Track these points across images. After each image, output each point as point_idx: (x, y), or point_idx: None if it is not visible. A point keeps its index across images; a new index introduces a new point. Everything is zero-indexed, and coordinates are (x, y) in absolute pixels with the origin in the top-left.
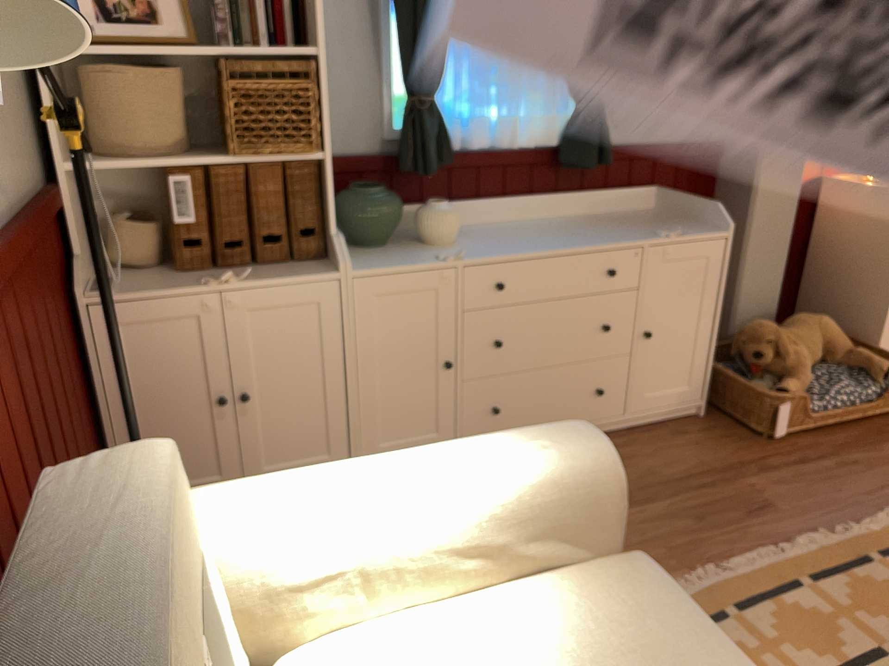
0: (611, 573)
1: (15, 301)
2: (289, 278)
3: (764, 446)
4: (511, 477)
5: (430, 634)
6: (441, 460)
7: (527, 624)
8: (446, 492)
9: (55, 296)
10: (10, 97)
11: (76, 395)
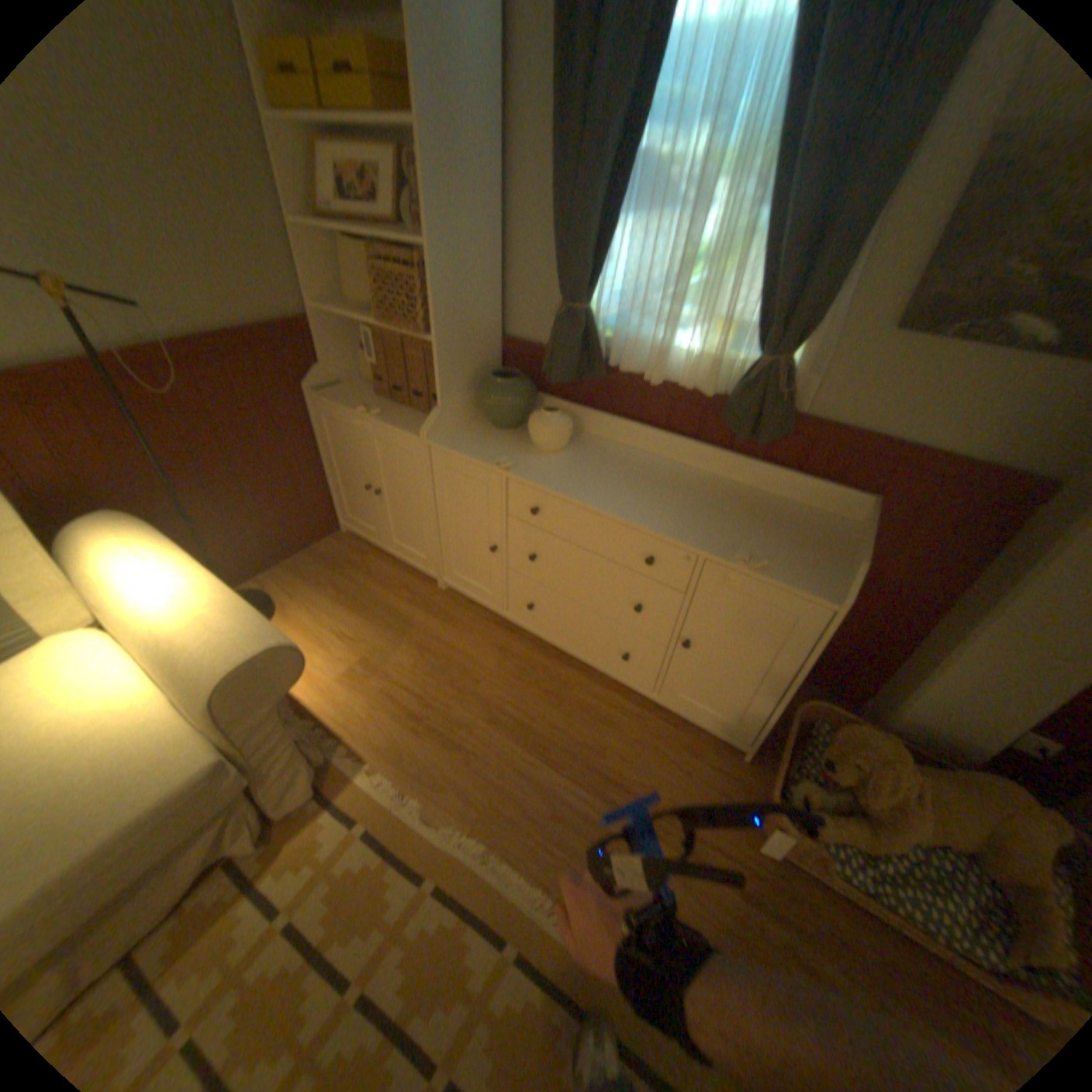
0: (181, 749)
1: (169, 381)
2: (400, 426)
3: (744, 842)
4: (169, 638)
5: (104, 678)
6: (177, 597)
7: (110, 721)
8: (144, 616)
9: (272, 384)
10: (248, 250)
11: (287, 444)
